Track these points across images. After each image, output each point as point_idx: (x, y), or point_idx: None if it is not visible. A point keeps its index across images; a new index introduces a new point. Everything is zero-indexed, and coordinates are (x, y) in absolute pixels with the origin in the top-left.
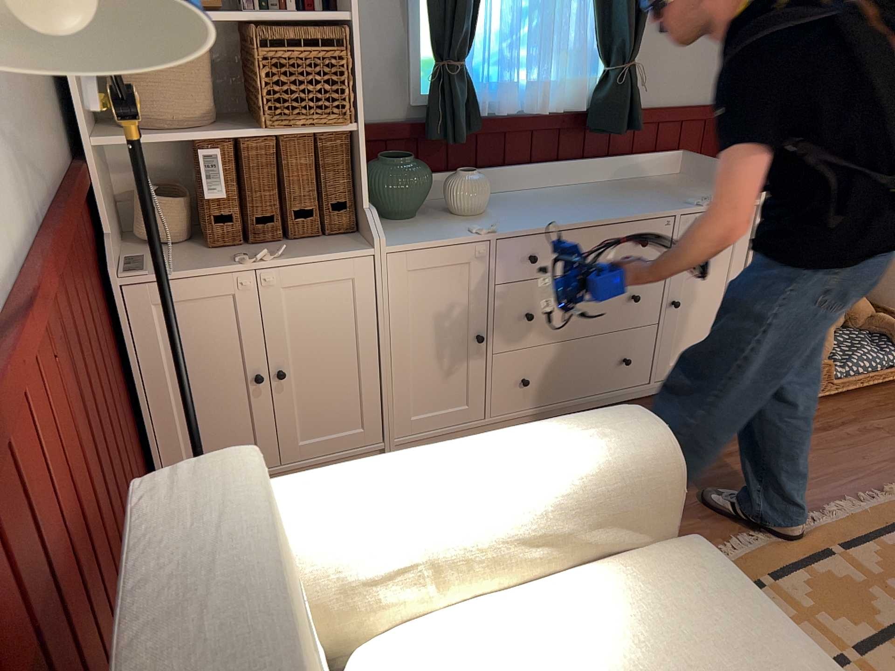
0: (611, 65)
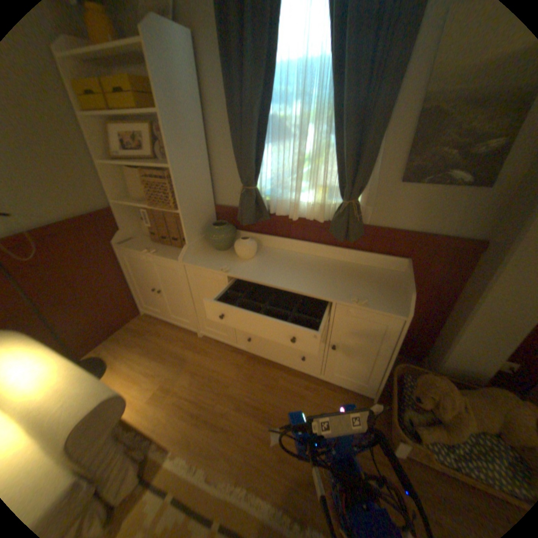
0: (344, 199)
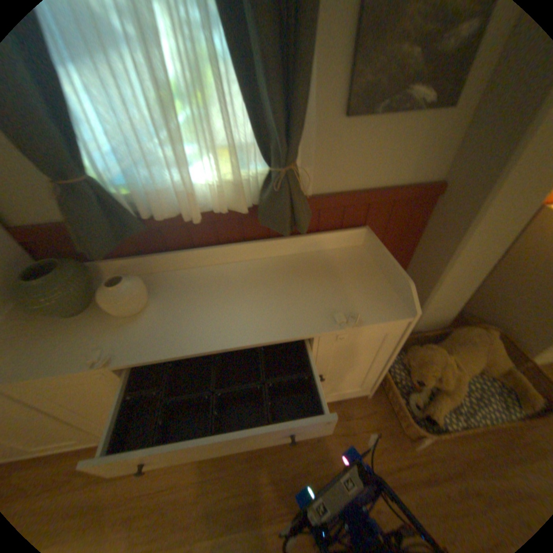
0: (272, 164)
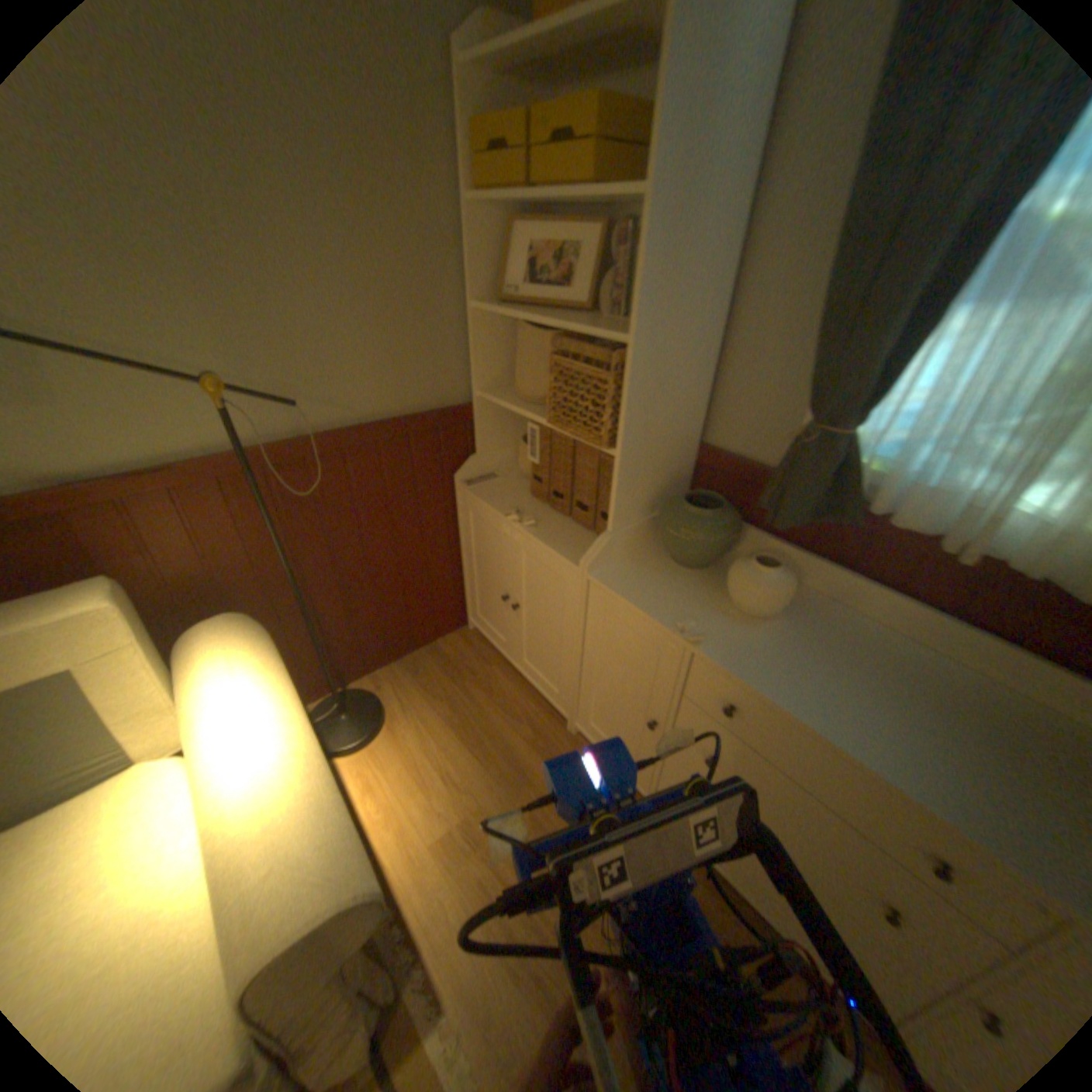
0: None
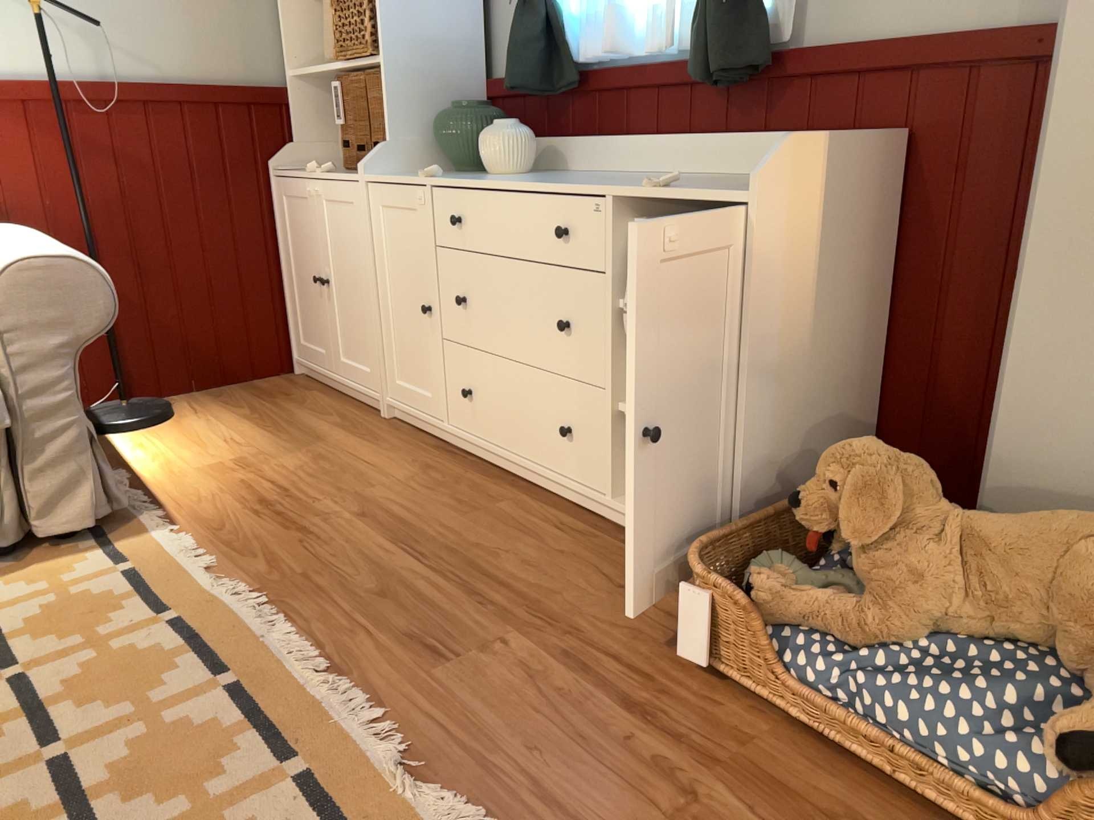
0: None
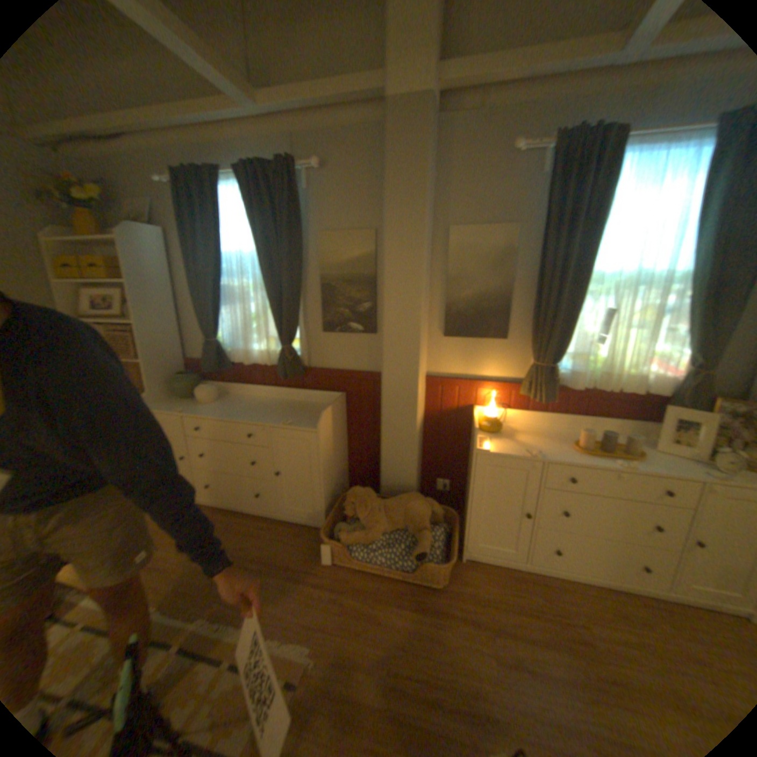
0: (281, 347)
